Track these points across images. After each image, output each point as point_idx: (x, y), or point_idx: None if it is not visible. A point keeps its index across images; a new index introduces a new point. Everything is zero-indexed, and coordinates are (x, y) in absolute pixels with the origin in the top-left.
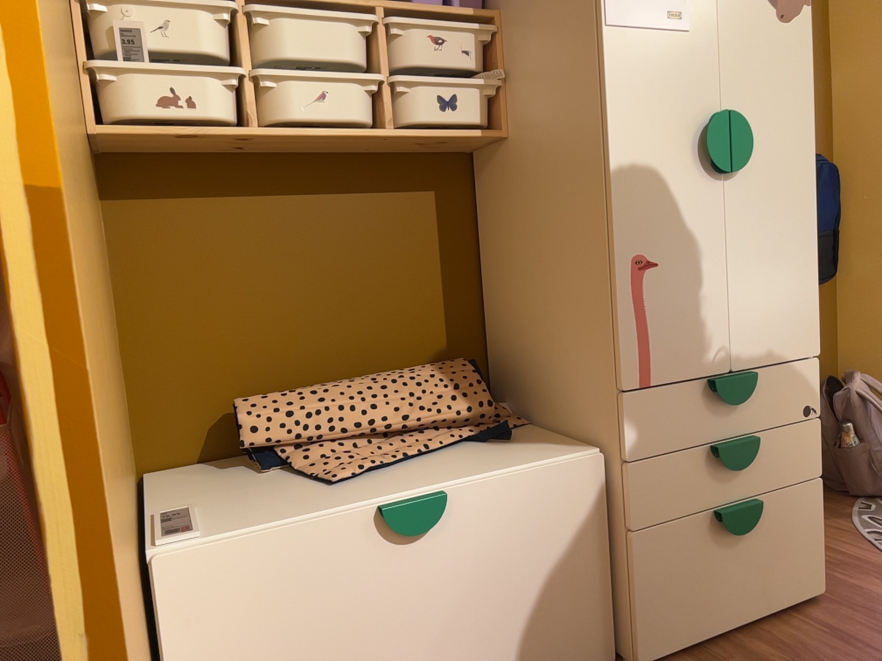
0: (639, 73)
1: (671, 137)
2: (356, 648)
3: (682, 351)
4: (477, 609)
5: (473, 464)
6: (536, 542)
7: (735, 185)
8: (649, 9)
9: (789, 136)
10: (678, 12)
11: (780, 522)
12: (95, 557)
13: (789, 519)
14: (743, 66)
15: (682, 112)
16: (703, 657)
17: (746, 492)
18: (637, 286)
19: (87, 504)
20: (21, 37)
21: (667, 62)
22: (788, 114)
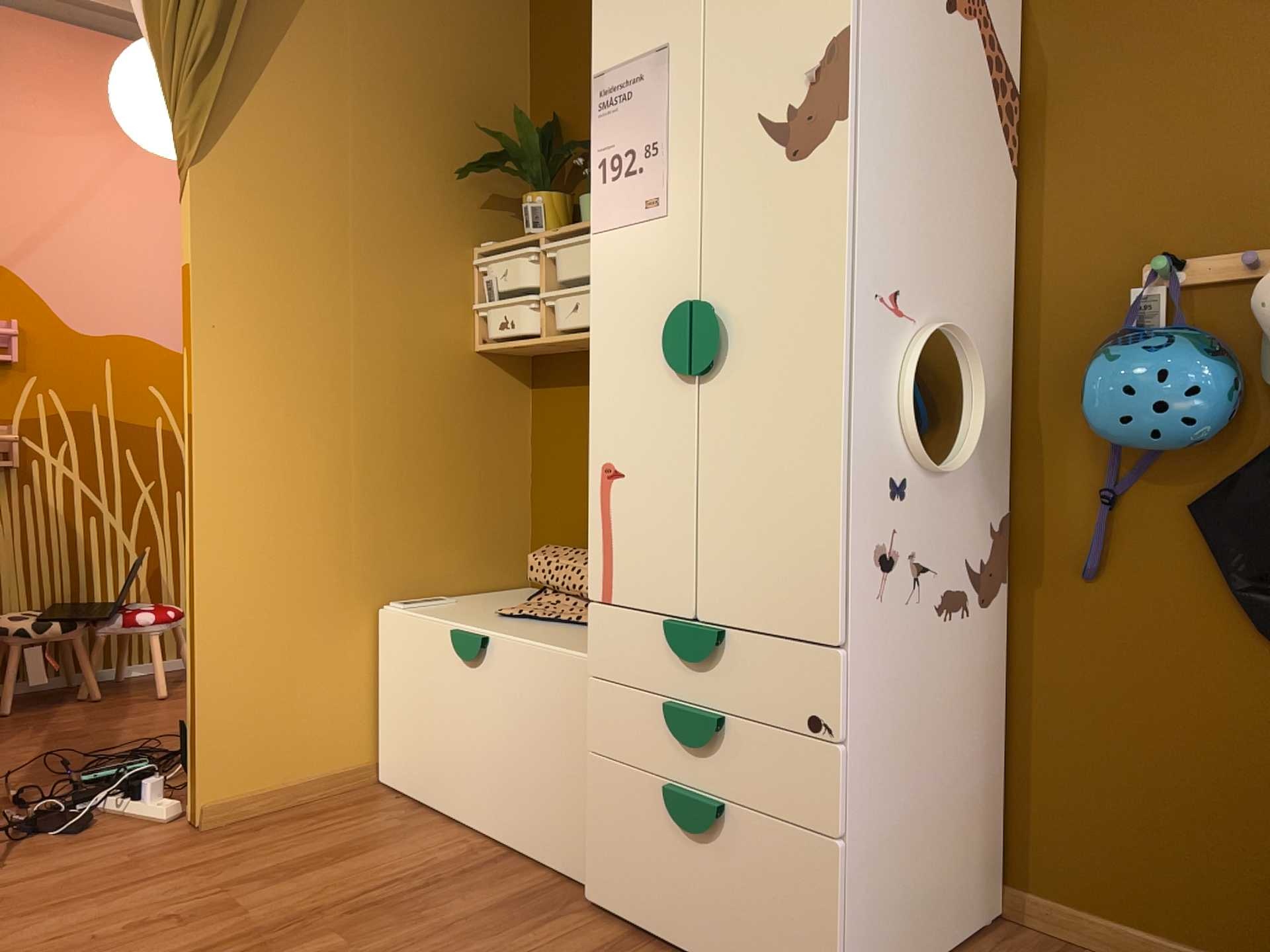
0: (616, 273)
1: (642, 335)
2: (440, 725)
3: (639, 576)
4: (500, 748)
5: (551, 635)
6: (539, 717)
7: (712, 387)
8: (627, 204)
9: (797, 317)
10: (654, 197)
11: (759, 862)
12: (194, 546)
13: (775, 870)
14: (731, 236)
15: (654, 307)
16: (628, 942)
17: (710, 787)
18: (603, 494)
19: (194, 525)
20: (193, 357)
21: (642, 254)
22: (797, 286)
